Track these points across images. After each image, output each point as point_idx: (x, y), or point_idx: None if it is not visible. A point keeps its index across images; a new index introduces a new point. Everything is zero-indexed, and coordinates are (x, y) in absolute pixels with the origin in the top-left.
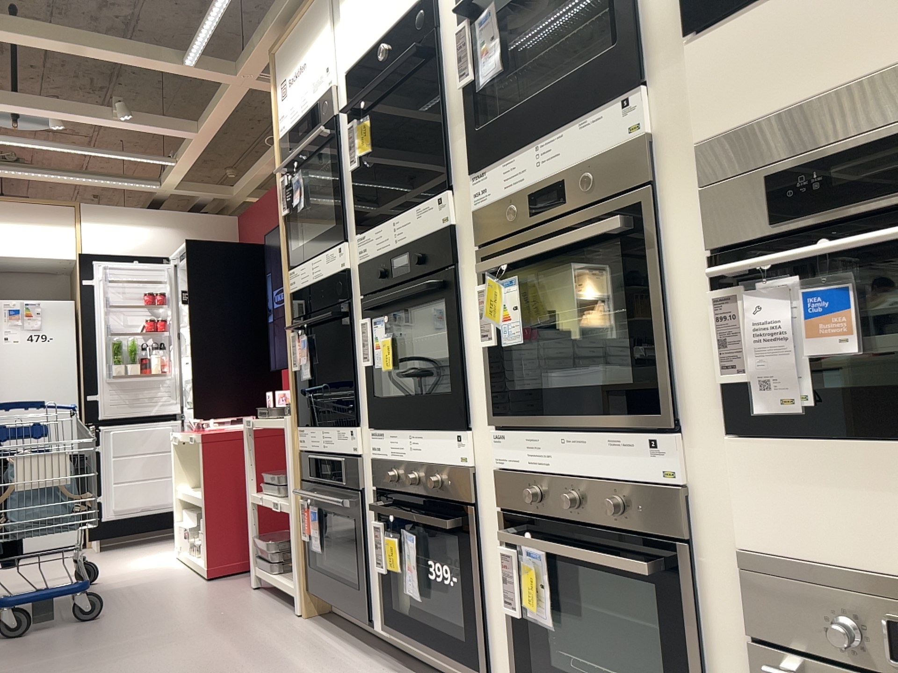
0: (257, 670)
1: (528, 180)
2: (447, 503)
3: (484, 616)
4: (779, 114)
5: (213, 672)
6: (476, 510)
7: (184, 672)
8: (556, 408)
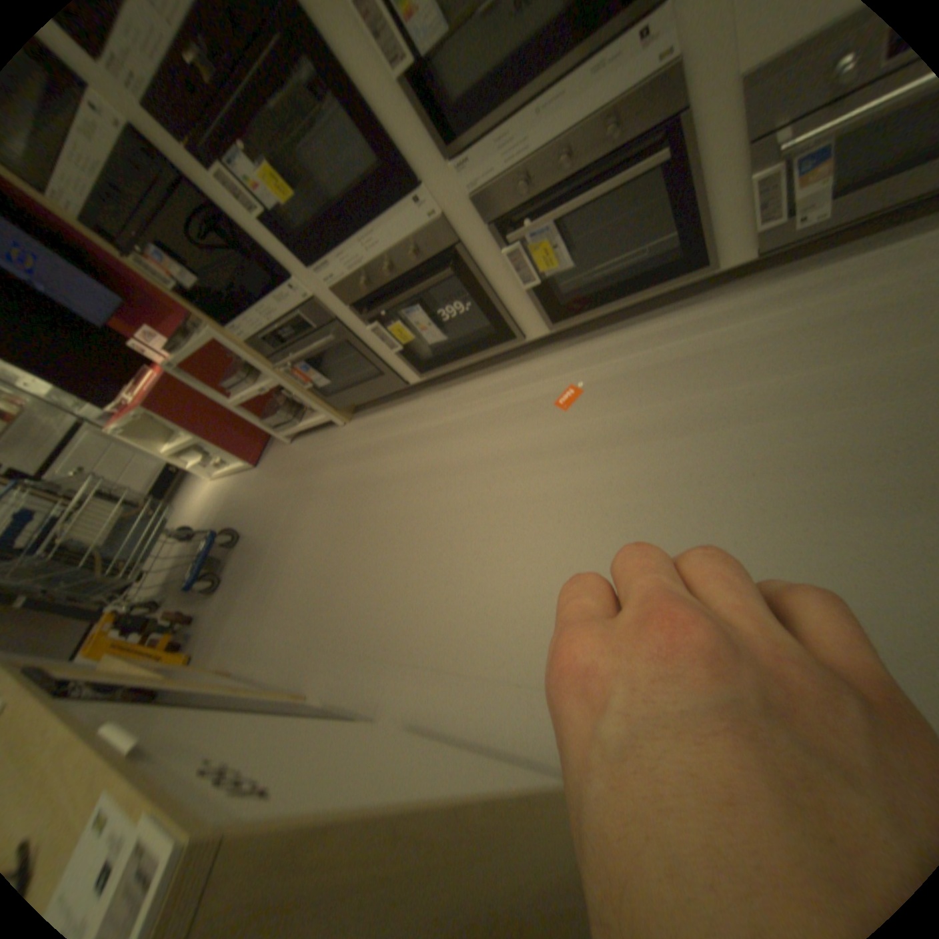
0: (378, 457)
1: None
2: (431, 258)
3: (502, 305)
4: None
5: (359, 480)
6: (458, 243)
7: (344, 495)
8: (518, 78)
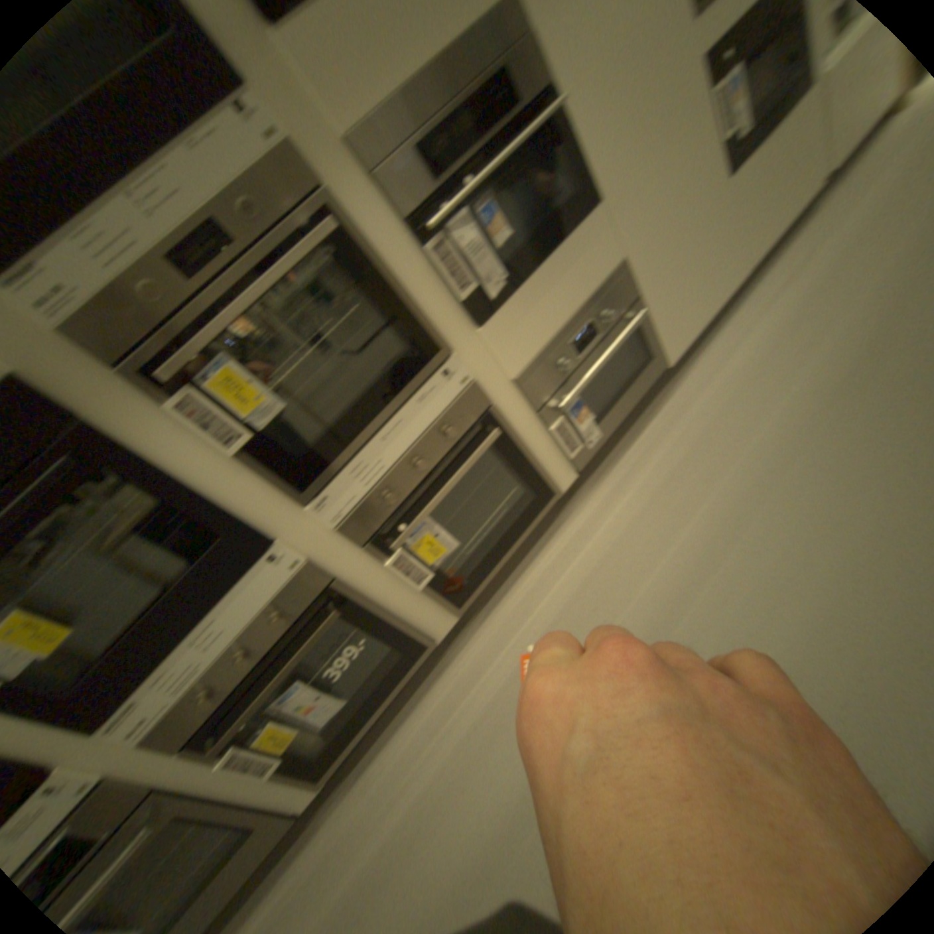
0: None
1: (153, 236)
2: (306, 614)
3: (403, 621)
4: (396, 91)
5: None
6: (336, 581)
7: None
8: (364, 421)
